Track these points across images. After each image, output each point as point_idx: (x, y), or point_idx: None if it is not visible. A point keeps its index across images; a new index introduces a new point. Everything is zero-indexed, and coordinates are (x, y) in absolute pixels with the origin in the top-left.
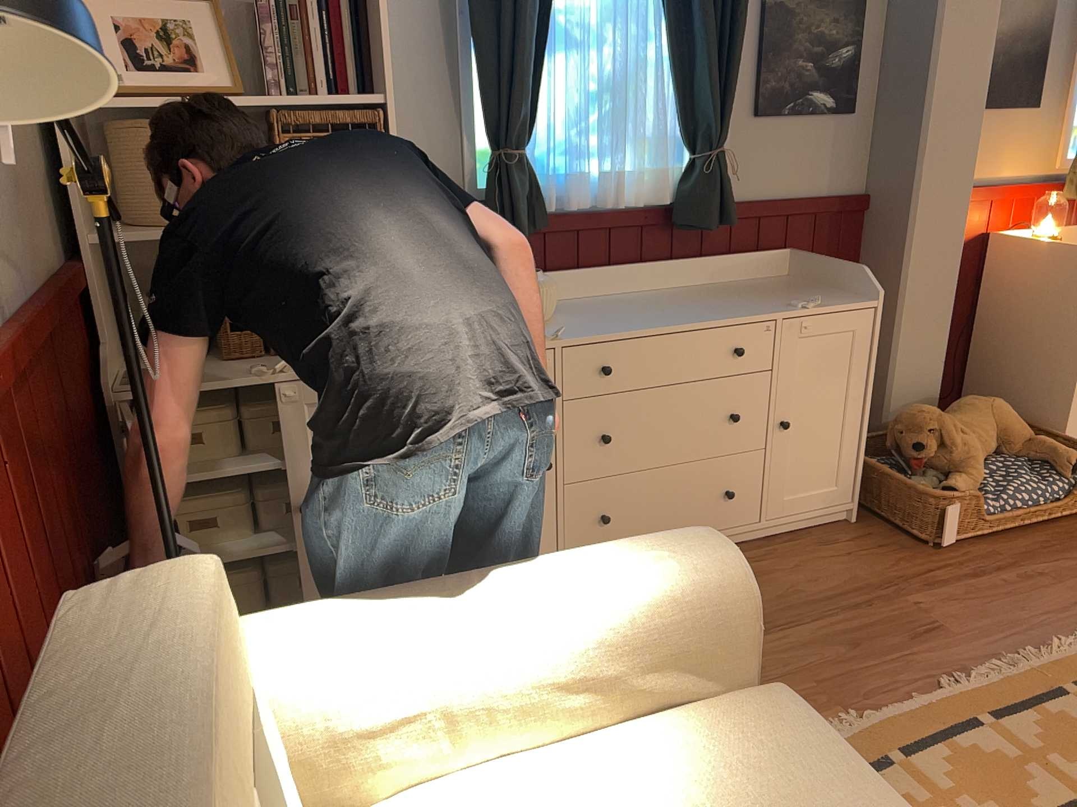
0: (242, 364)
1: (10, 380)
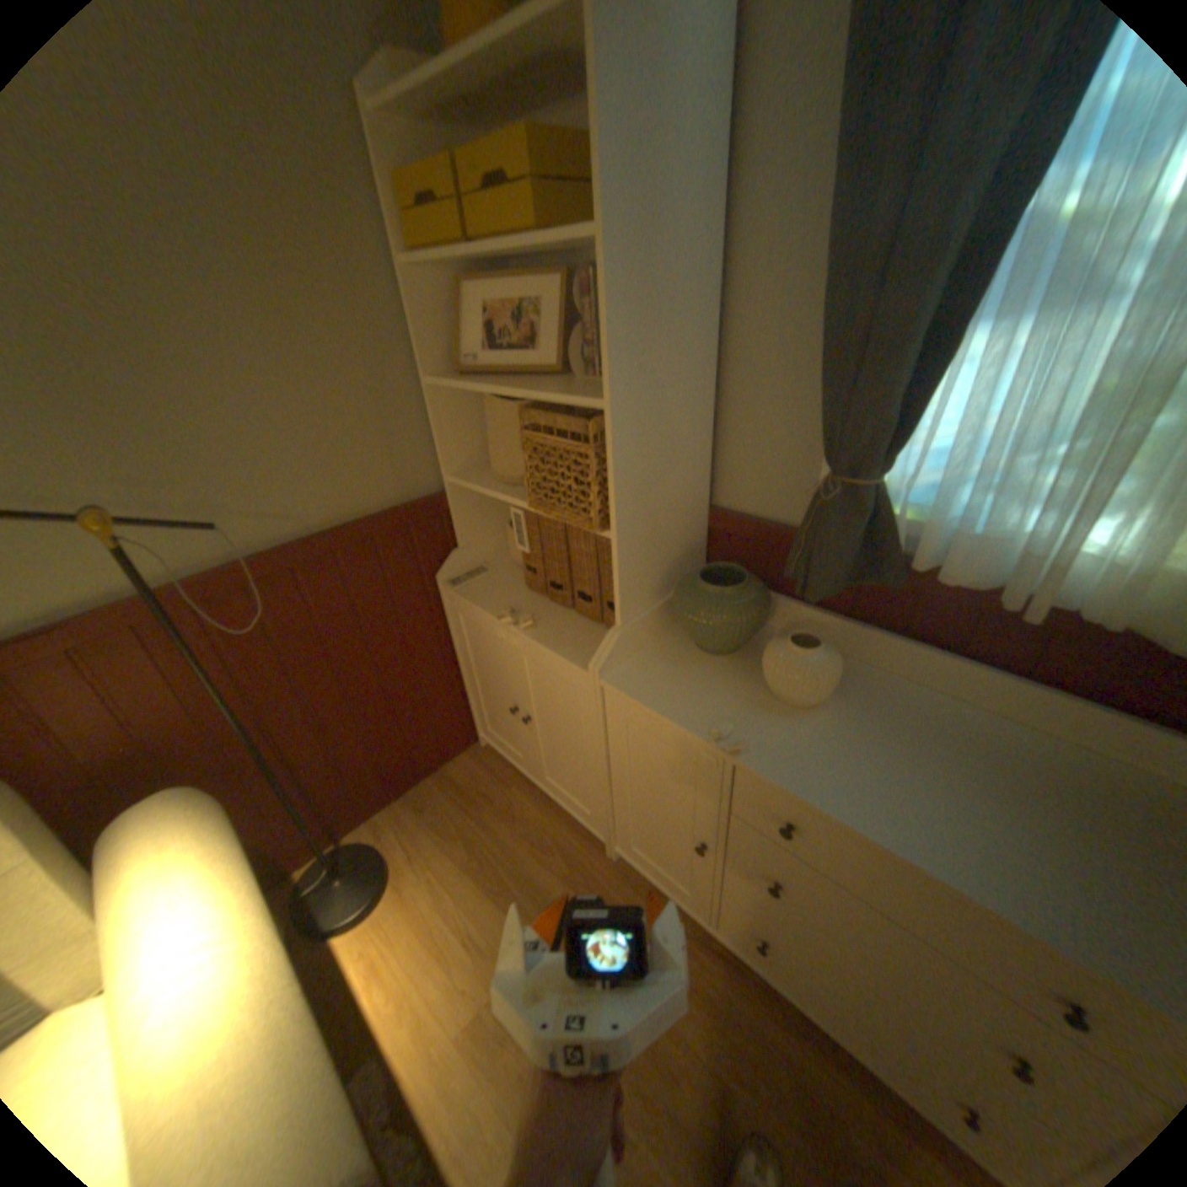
0: (527, 596)
1: (220, 599)
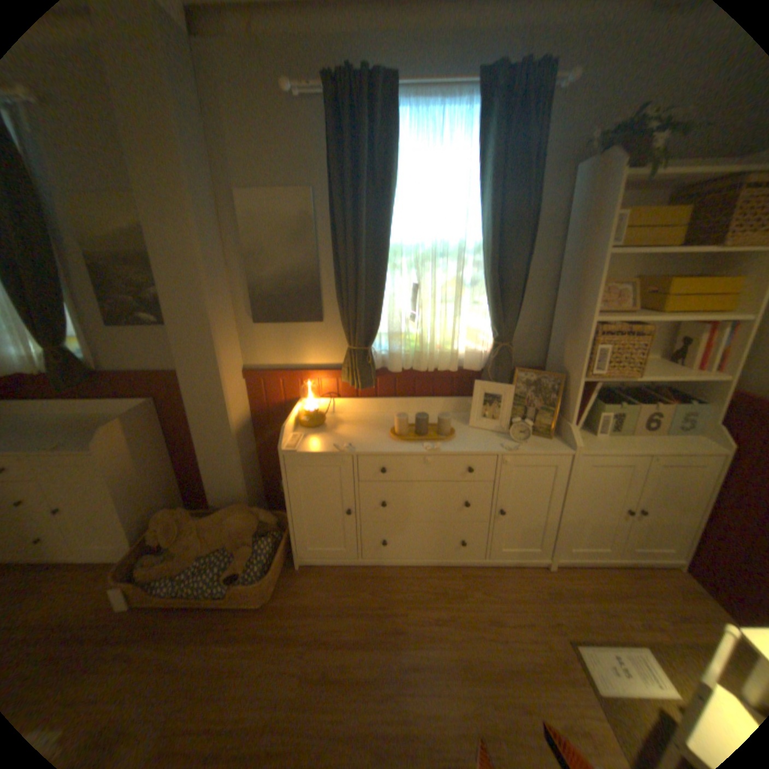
0: None
1: None
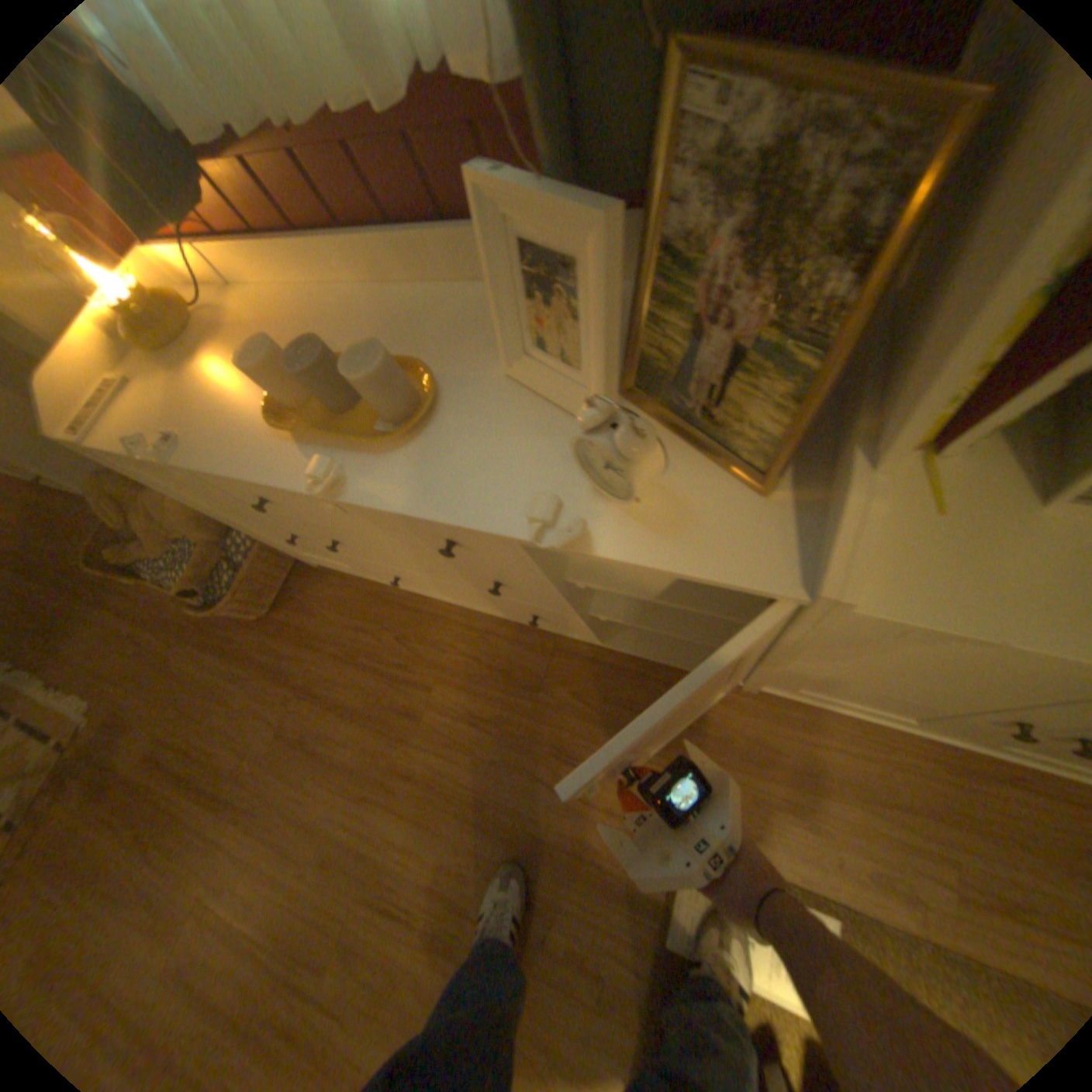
0: None
1: None
